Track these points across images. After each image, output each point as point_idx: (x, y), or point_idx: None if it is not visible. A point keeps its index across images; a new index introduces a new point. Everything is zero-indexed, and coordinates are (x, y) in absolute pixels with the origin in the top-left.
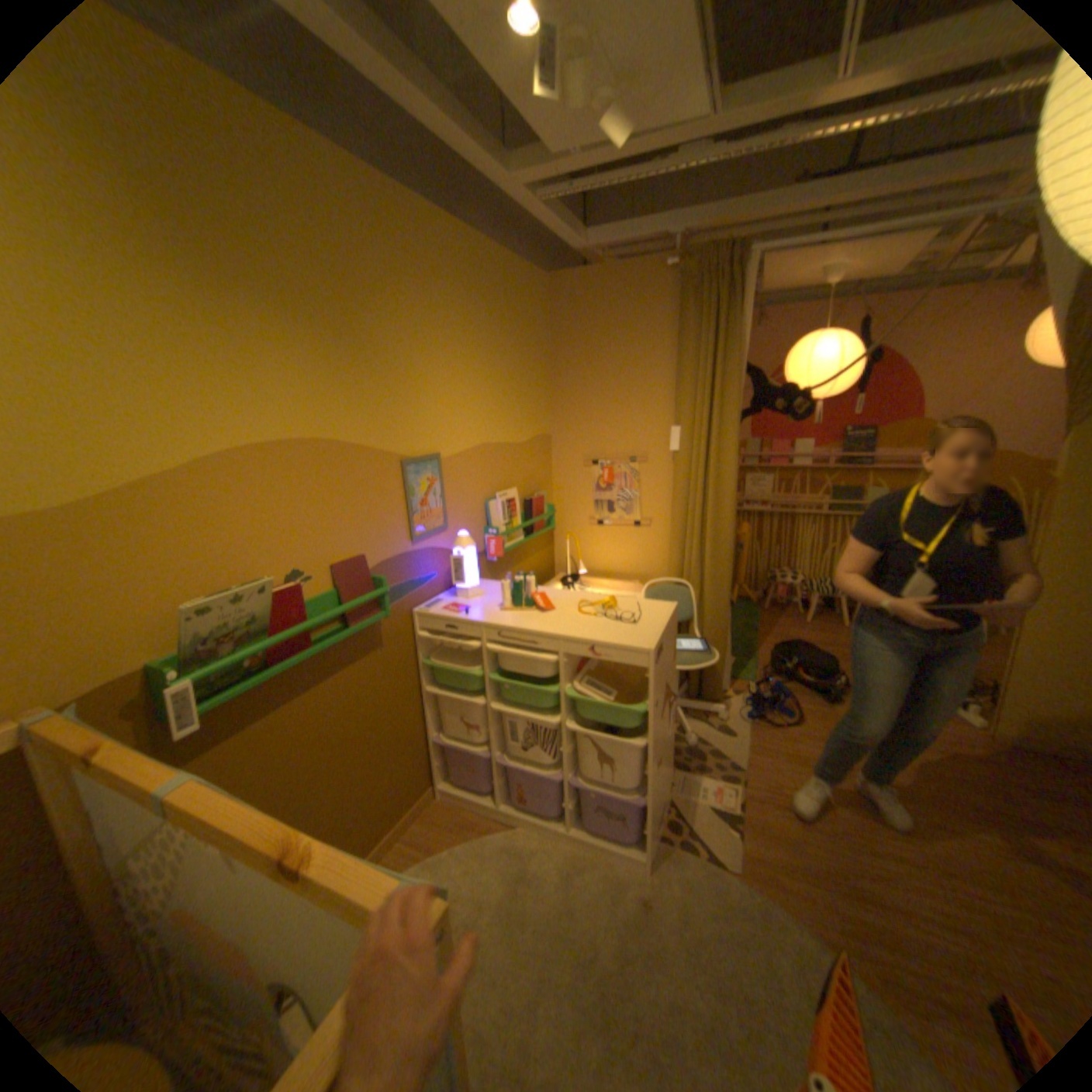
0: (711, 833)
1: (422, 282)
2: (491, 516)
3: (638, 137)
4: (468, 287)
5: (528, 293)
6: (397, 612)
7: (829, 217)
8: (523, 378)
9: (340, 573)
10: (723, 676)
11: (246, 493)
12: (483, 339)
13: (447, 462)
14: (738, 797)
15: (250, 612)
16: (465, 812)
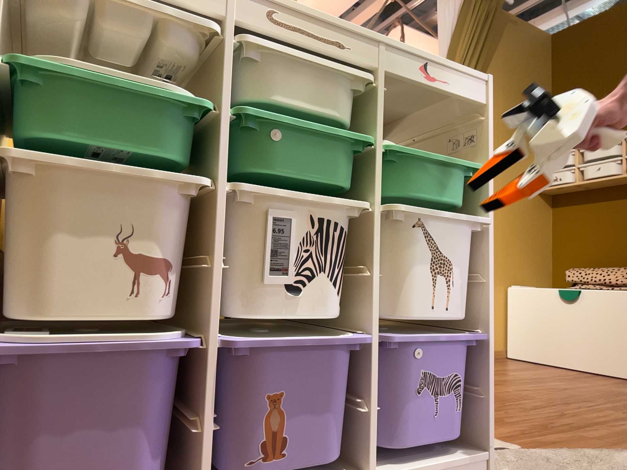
0: None
1: None
2: None
3: None
4: None
5: None
6: None
7: None
8: None
9: None
10: None
11: None
12: None
13: None
14: None
15: None
16: None
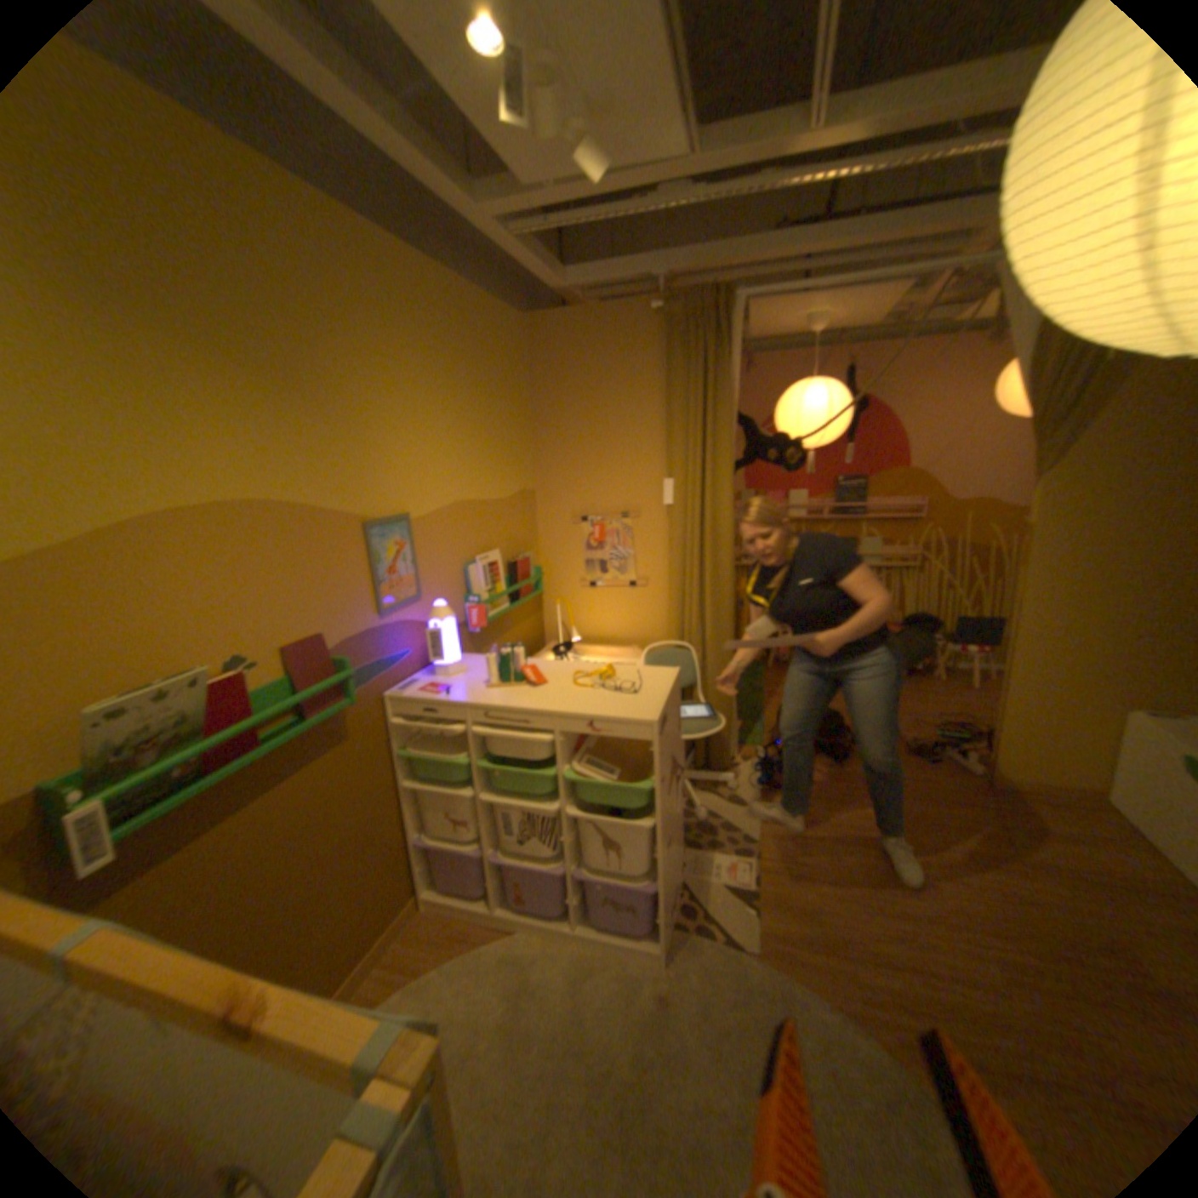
0: (726, 913)
1: (379, 321)
2: (470, 583)
3: (613, 174)
4: (433, 328)
5: (502, 335)
6: (363, 699)
7: (809, 266)
8: (500, 428)
9: (292, 657)
10: (730, 742)
11: (167, 568)
12: (453, 385)
13: (417, 524)
14: (751, 872)
15: (176, 712)
16: (454, 922)
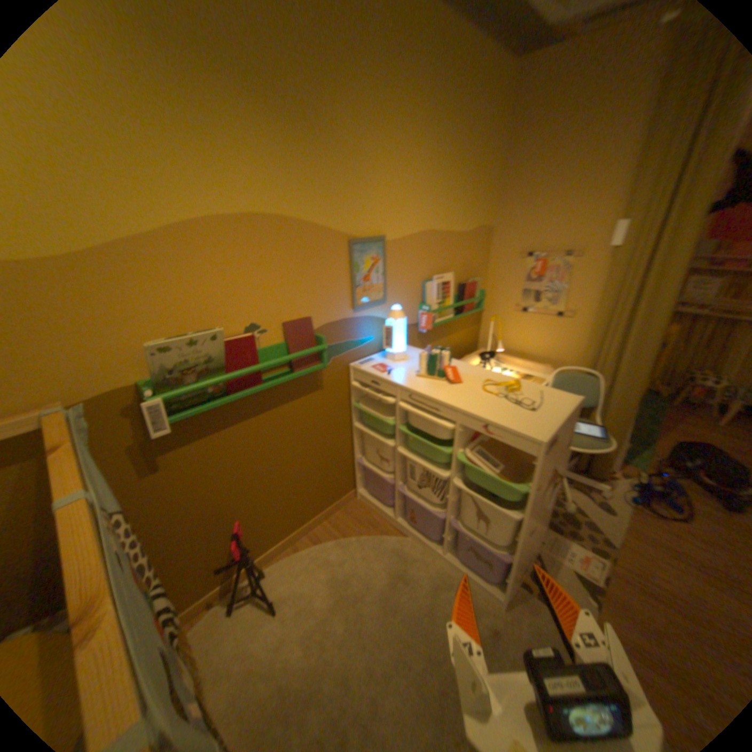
0: (570, 594)
1: (382, 63)
2: (425, 295)
3: None
4: (429, 71)
5: (492, 79)
6: (336, 365)
7: None
8: (474, 169)
9: (288, 330)
10: (615, 460)
11: (210, 258)
12: (438, 127)
13: (390, 245)
14: (604, 571)
15: (204, 354)
16: (374, 513)
